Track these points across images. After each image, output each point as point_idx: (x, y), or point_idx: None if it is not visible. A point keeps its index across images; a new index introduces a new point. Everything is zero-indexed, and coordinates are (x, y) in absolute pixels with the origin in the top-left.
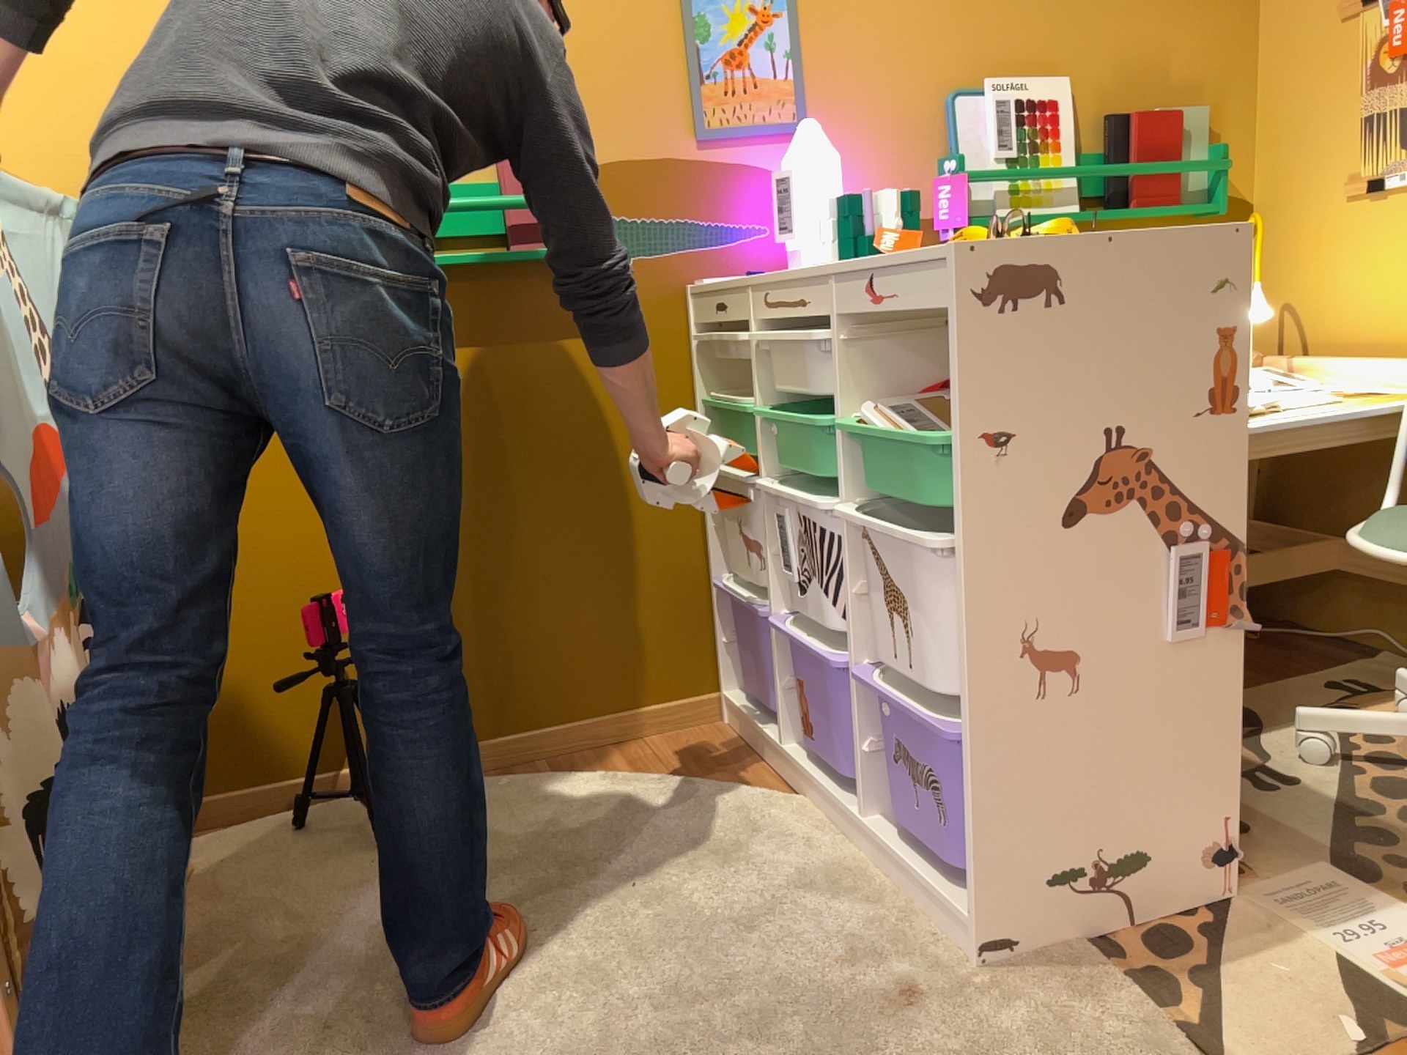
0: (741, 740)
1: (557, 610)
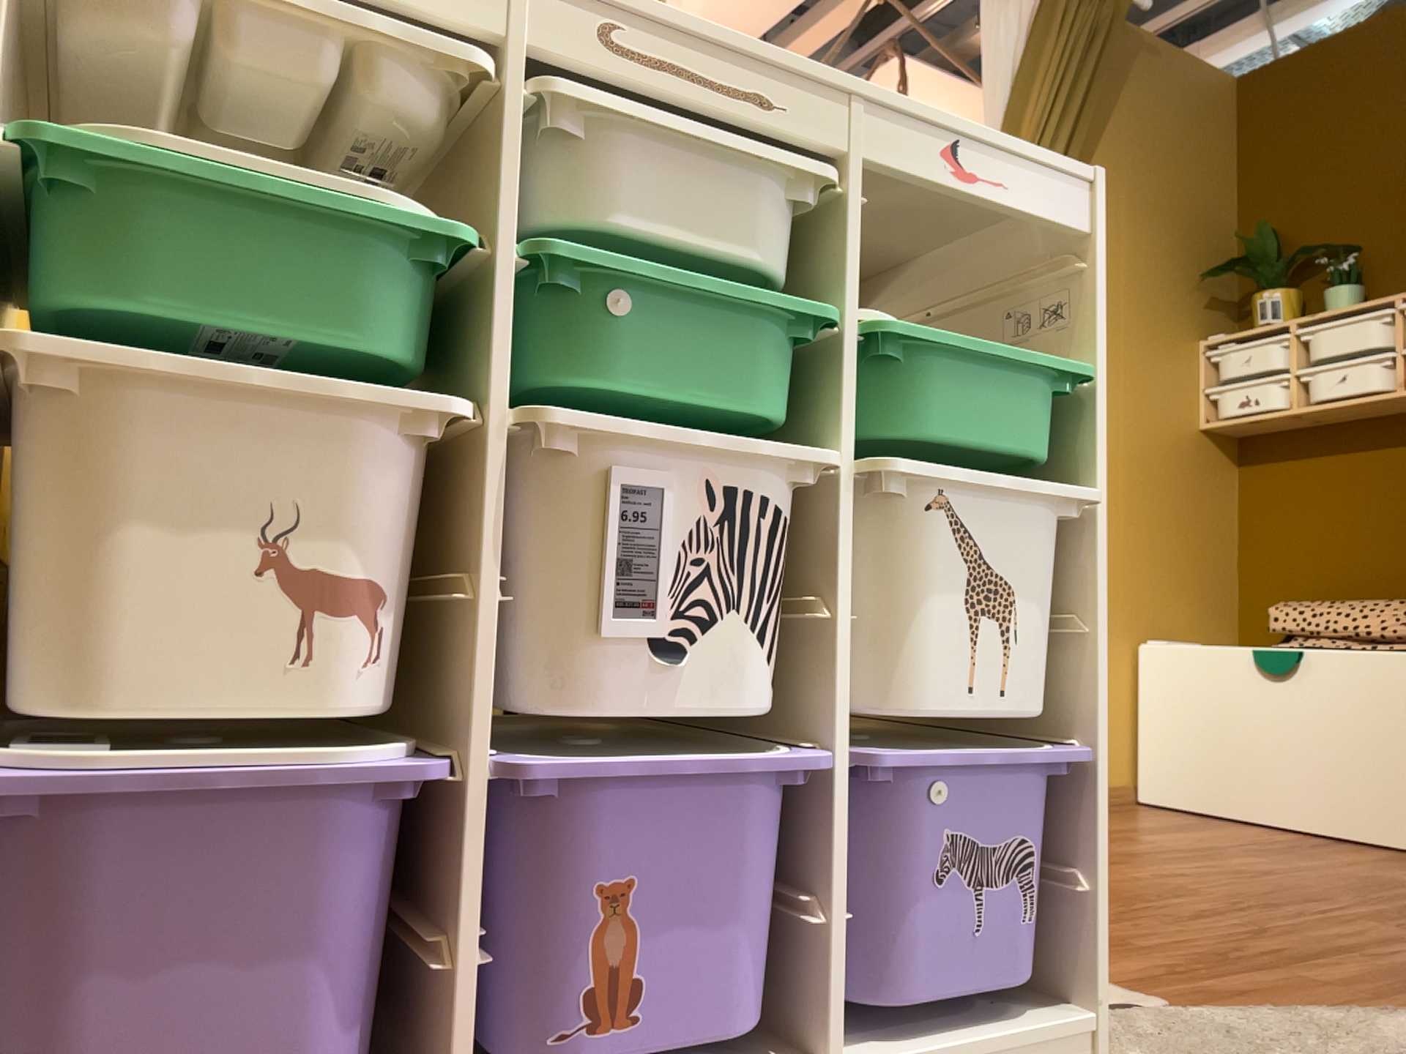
0: None
1: None
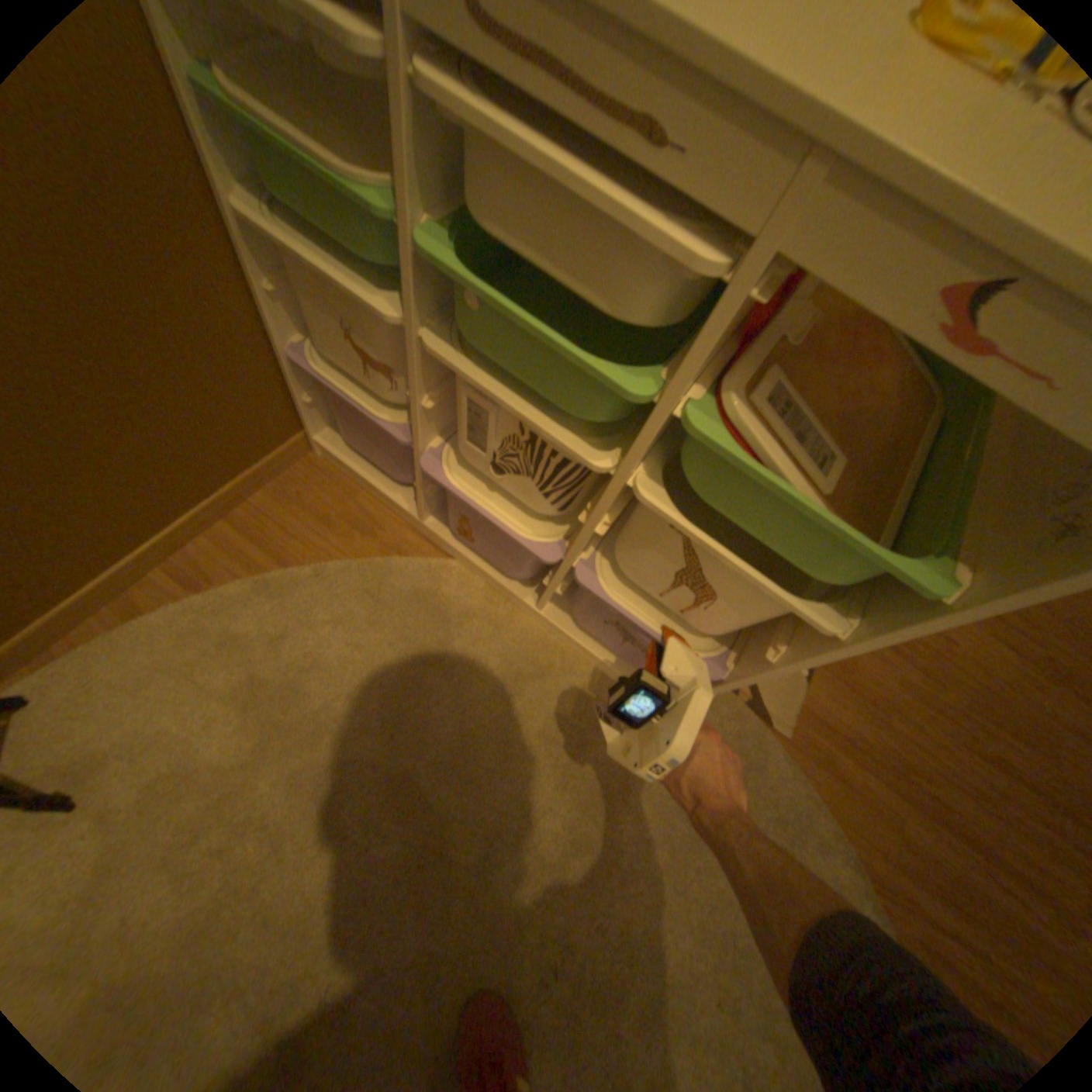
0: (351, 482)
1: (88, 455)
